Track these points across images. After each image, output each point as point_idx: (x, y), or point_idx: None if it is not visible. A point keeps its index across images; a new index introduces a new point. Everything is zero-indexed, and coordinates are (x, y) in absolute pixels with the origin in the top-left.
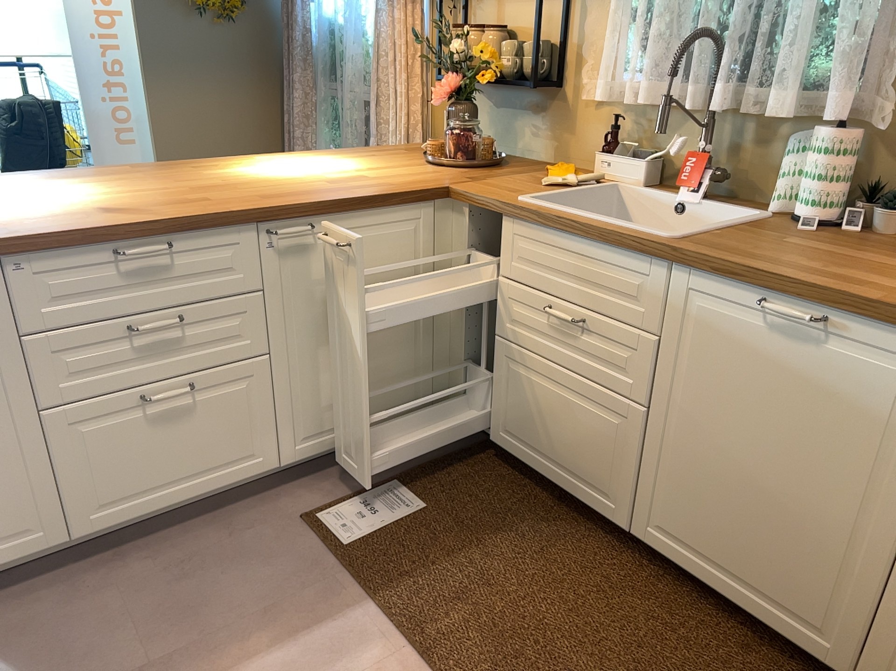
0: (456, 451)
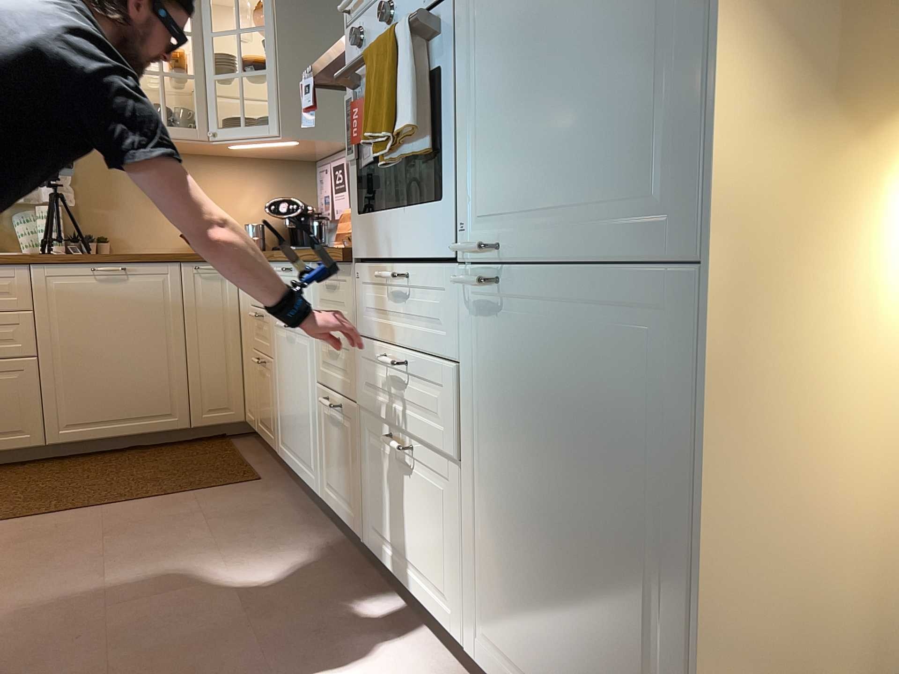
0: None
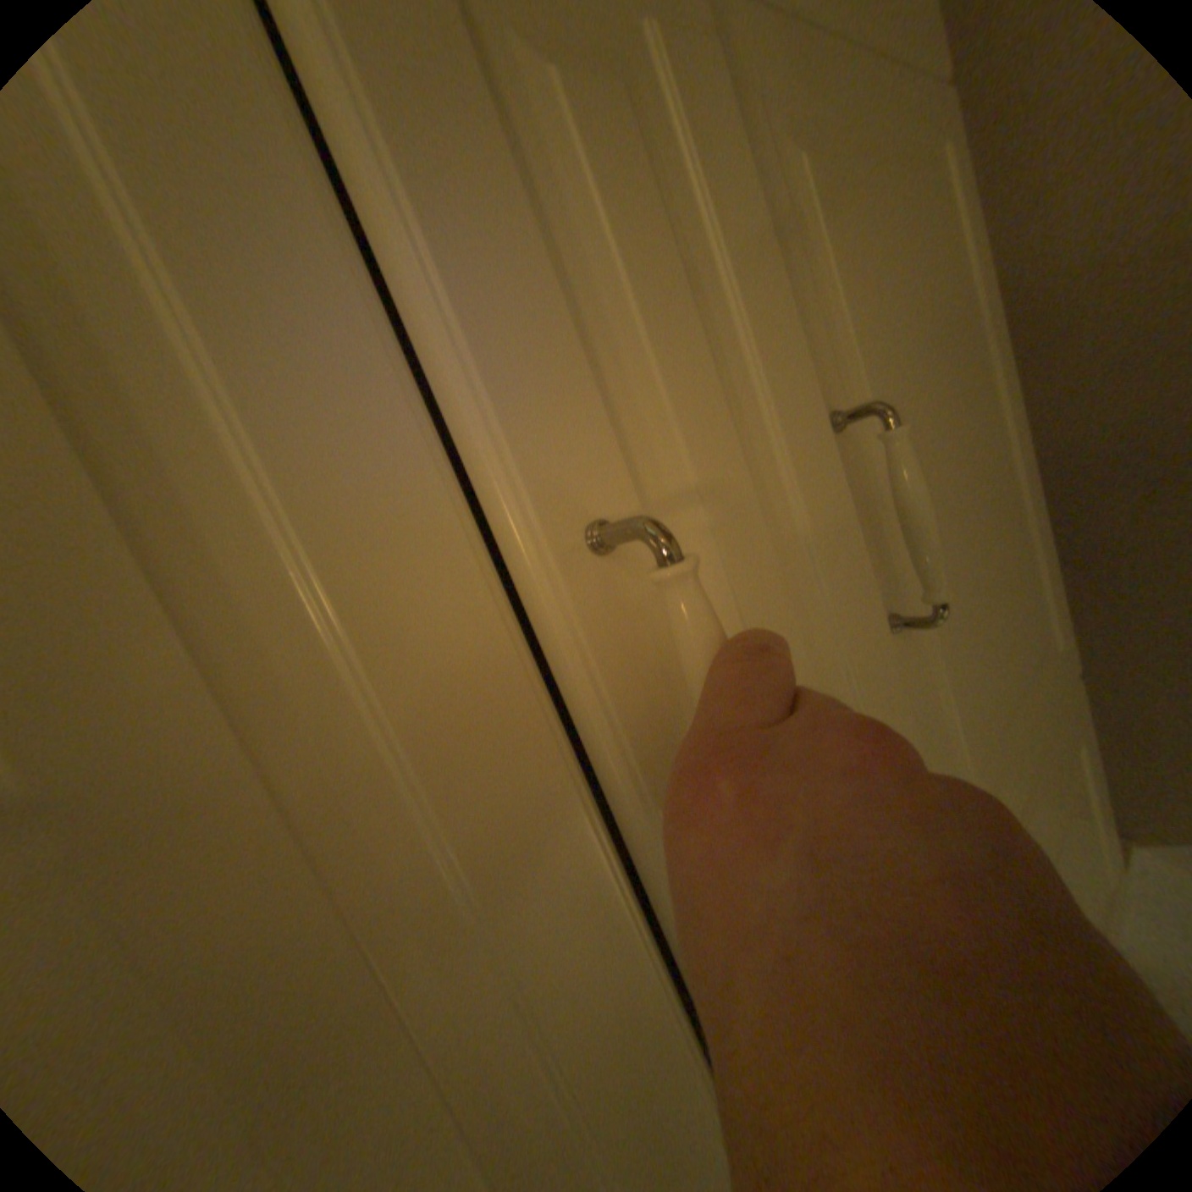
0: None
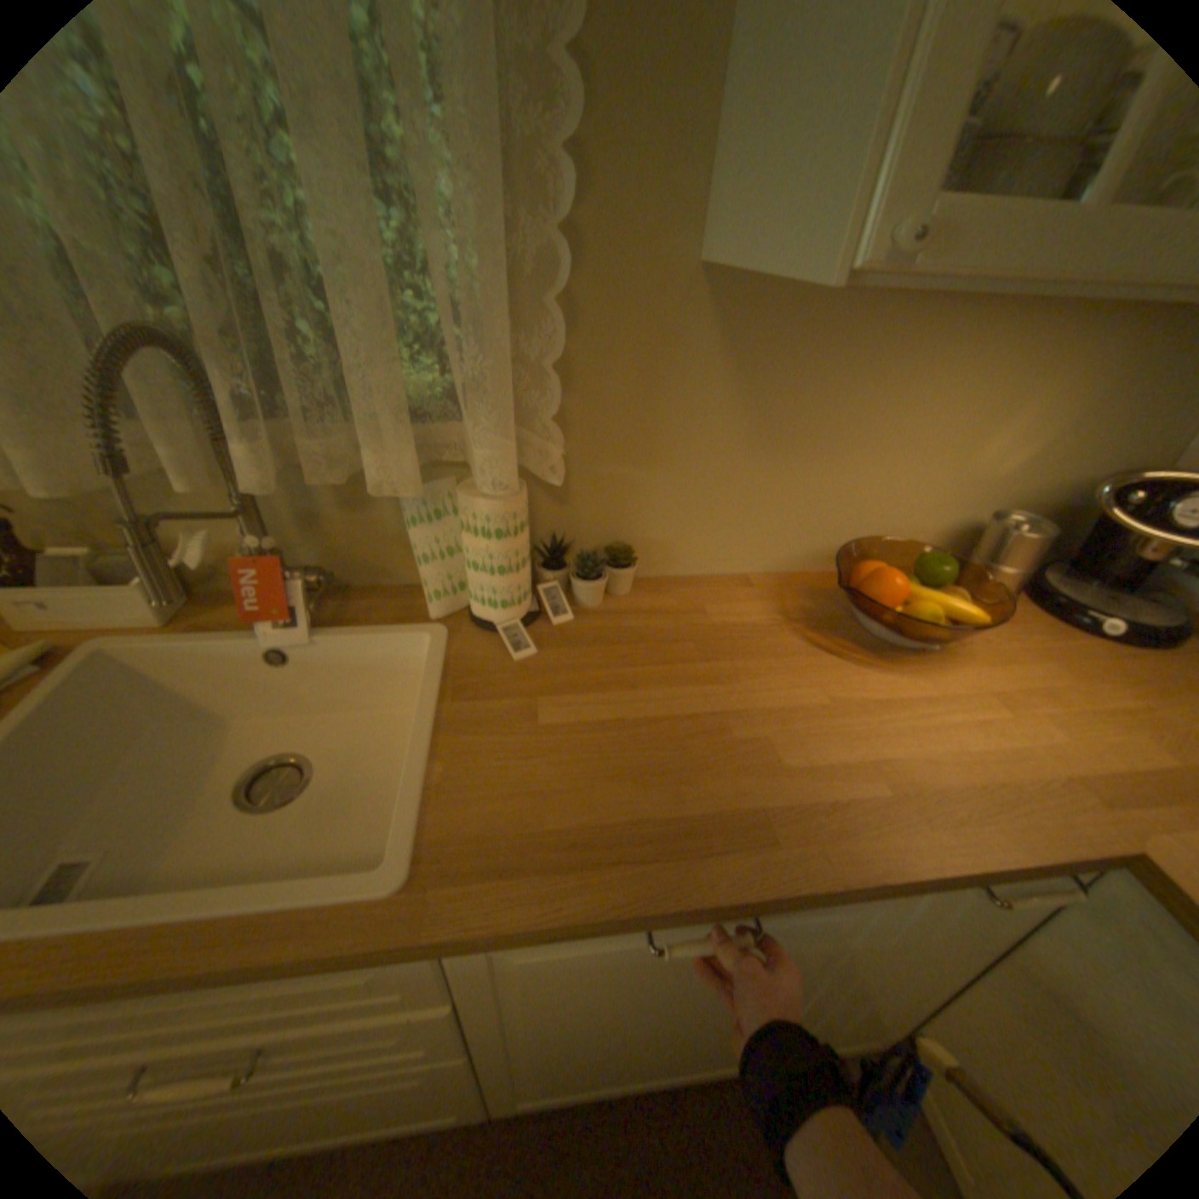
0: None
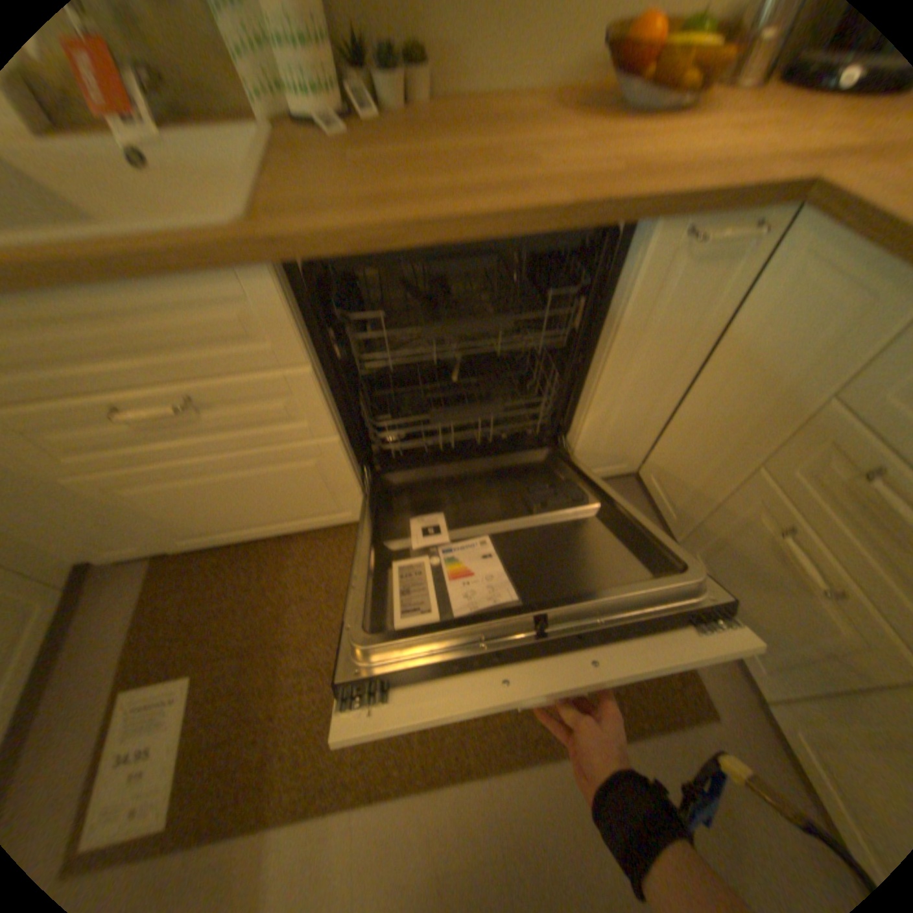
0: (136, 587)
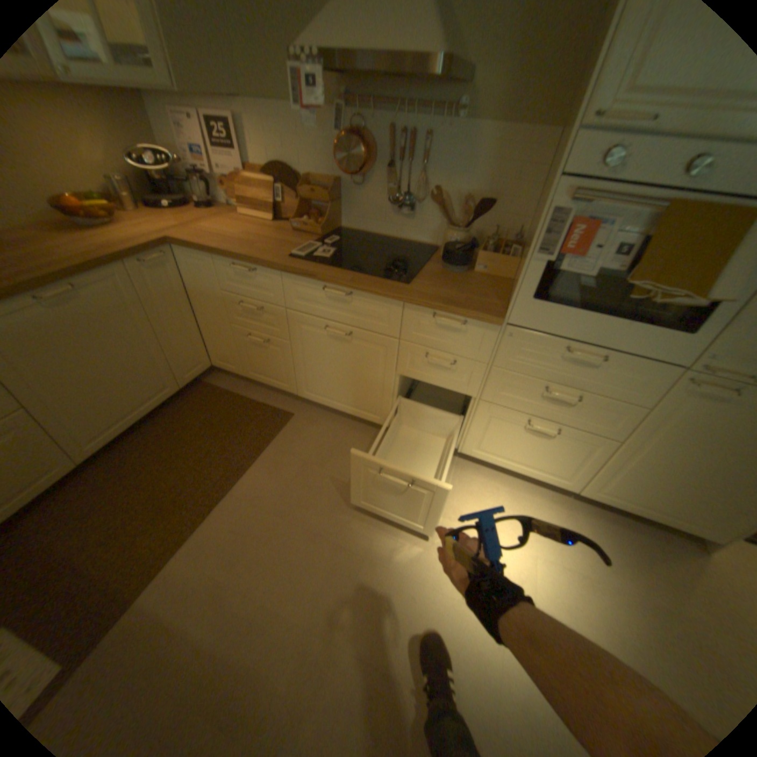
0: None
